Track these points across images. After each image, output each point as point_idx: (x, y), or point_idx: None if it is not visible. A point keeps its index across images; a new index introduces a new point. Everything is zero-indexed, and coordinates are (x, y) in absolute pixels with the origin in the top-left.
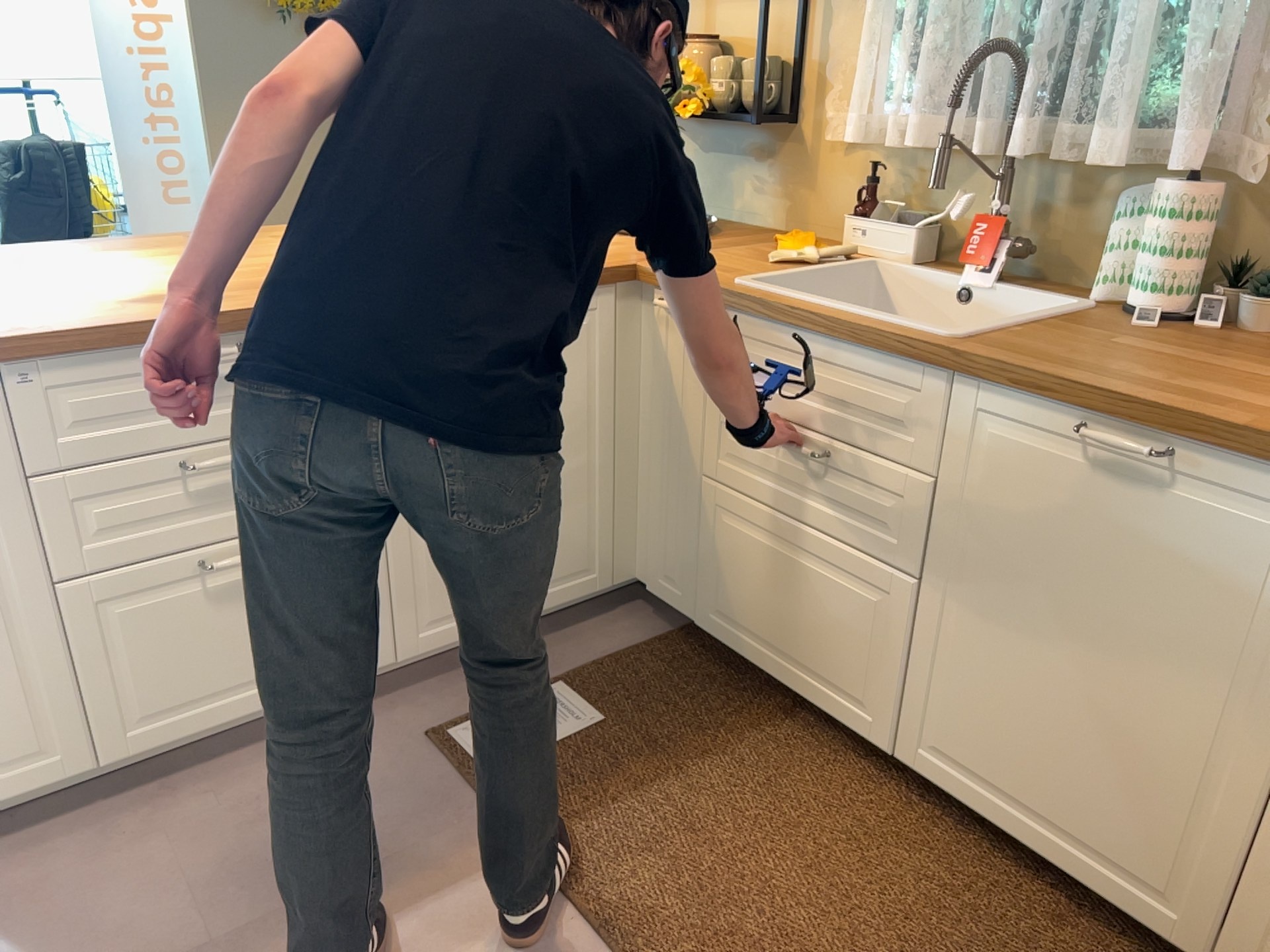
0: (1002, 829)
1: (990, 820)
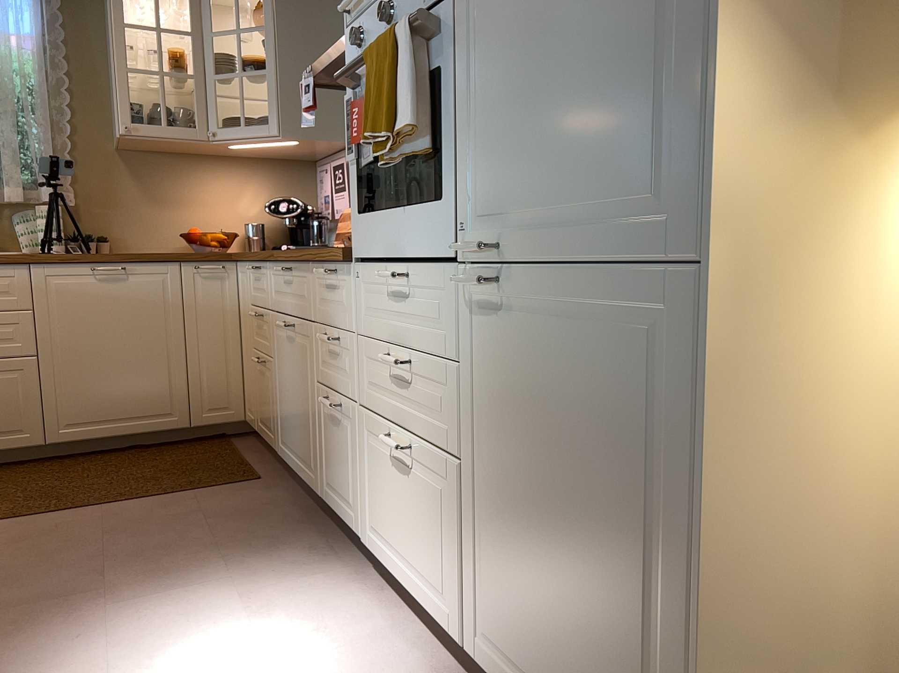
0: (108, 437)
1: (101, 437)
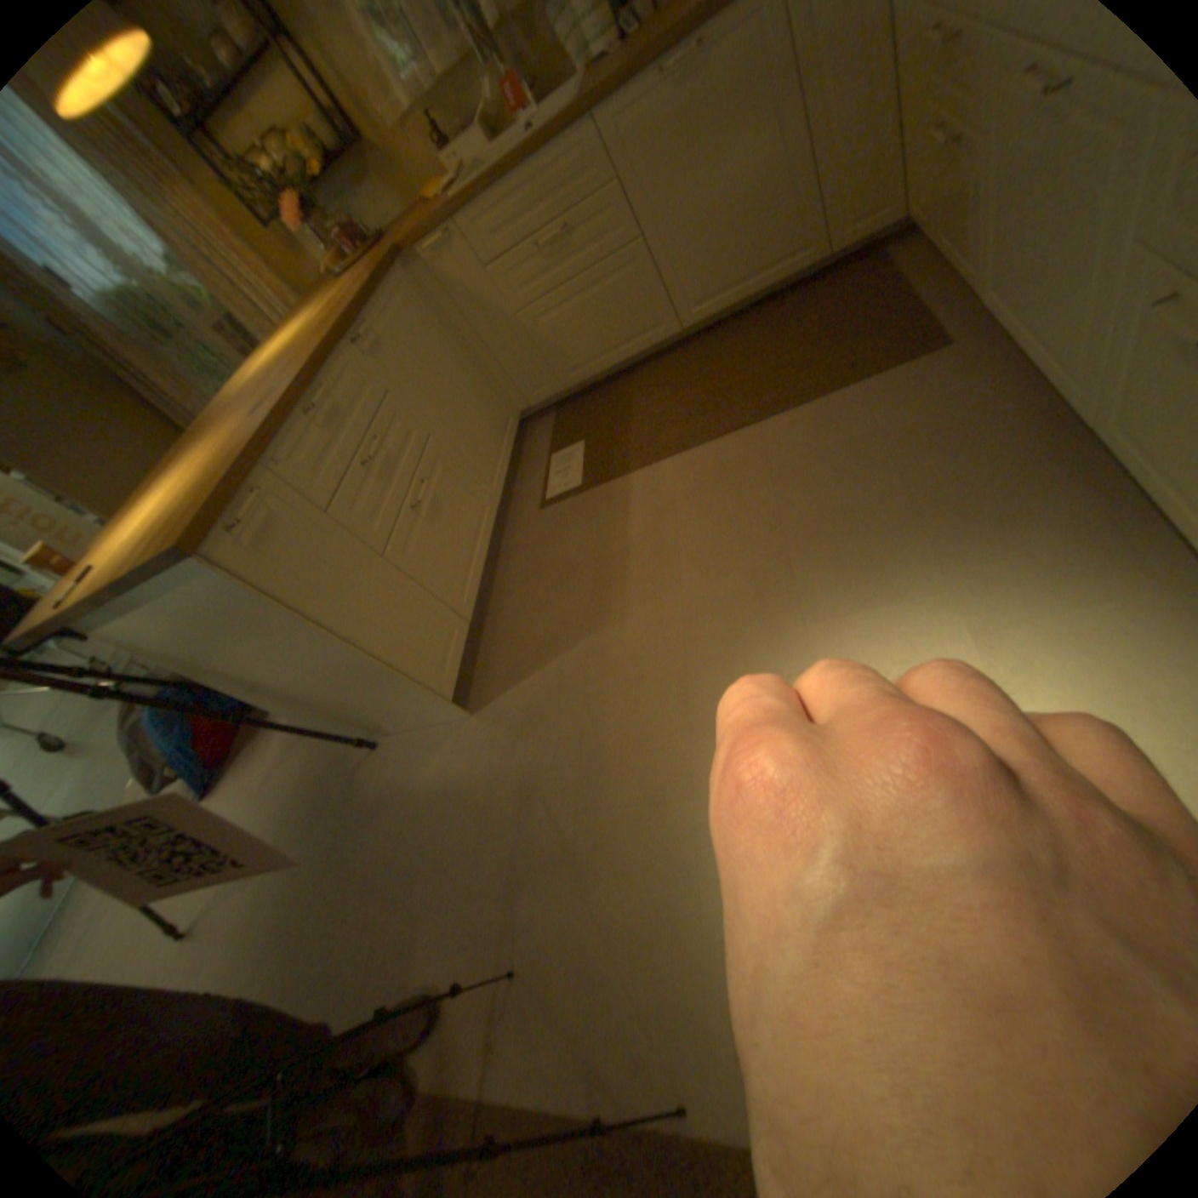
0: (741, 299)
1: (734, 302)
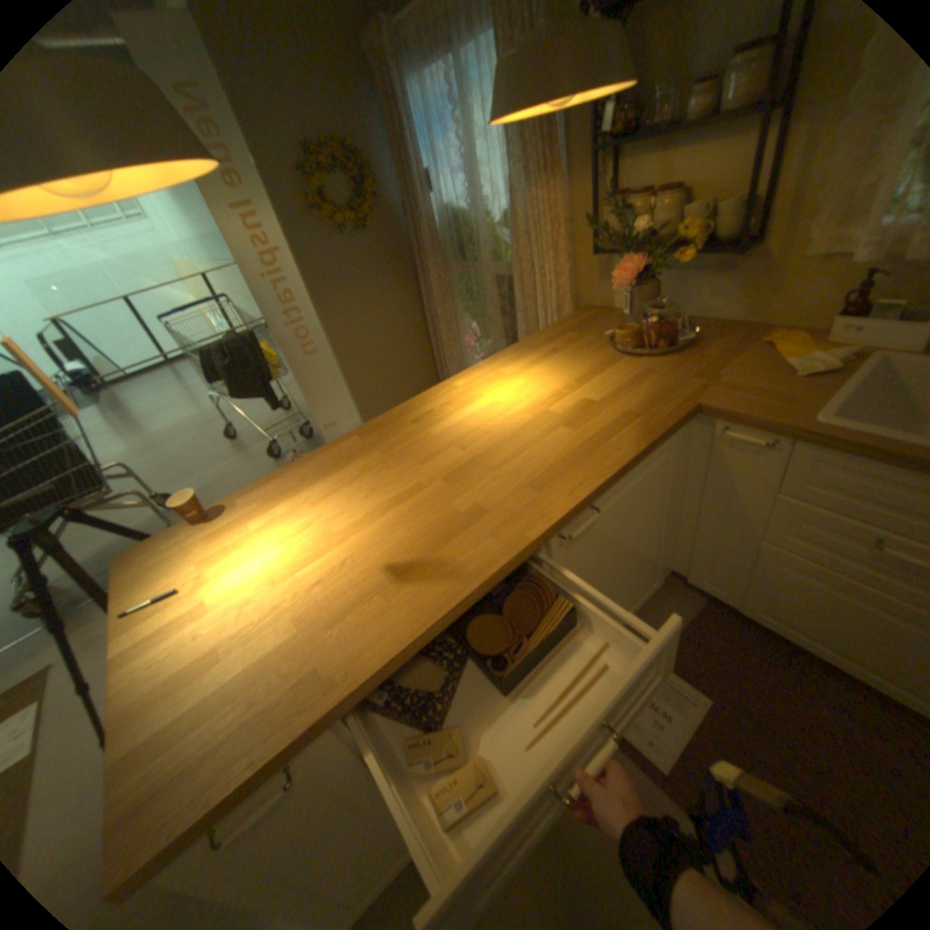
0: None
1: None
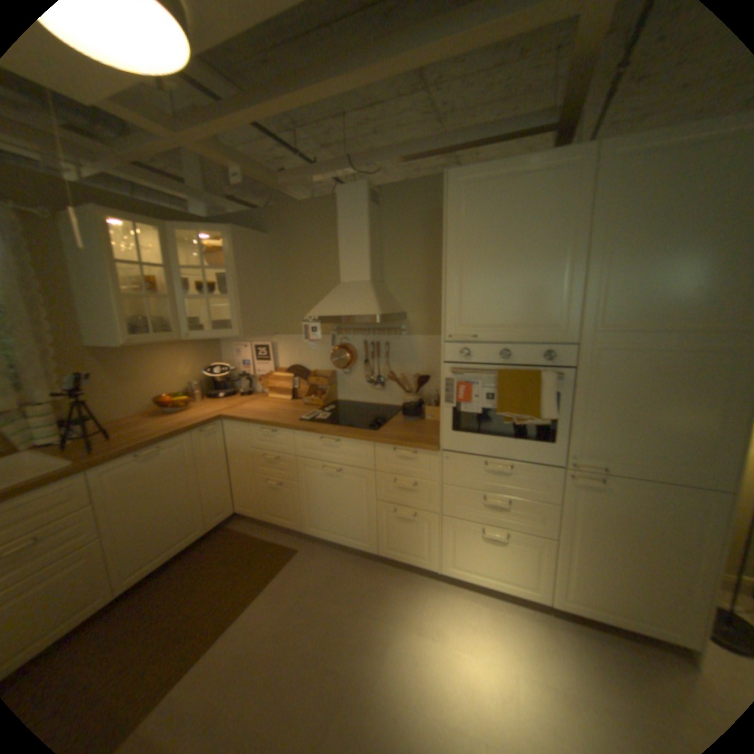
0: (156, 568)
1: (152, 571)
